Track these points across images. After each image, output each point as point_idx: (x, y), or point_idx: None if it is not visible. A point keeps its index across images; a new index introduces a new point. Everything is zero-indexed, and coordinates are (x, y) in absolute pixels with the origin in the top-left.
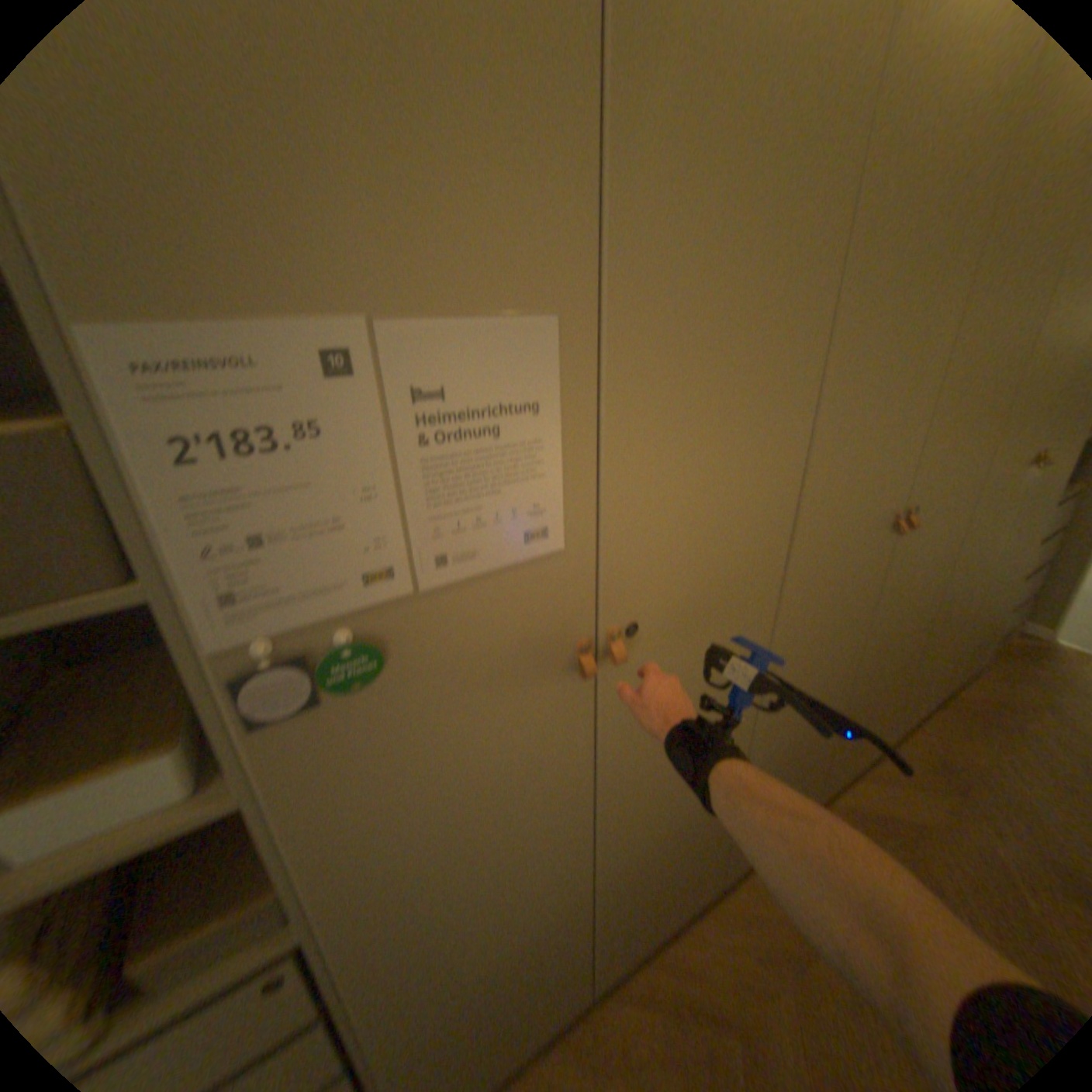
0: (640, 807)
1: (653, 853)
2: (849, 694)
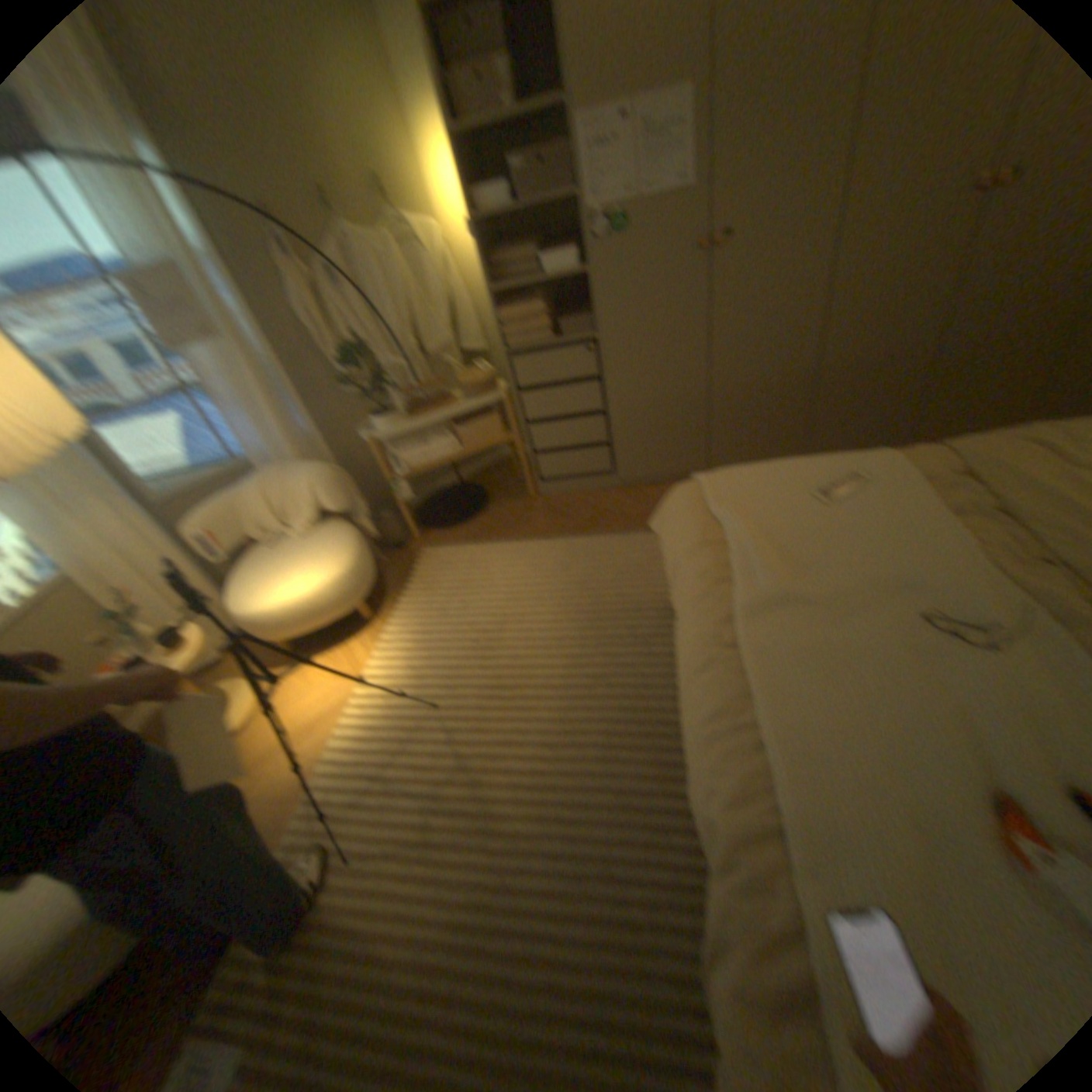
0: (736, 351)
1: (745, 389)
2: (935, 340)
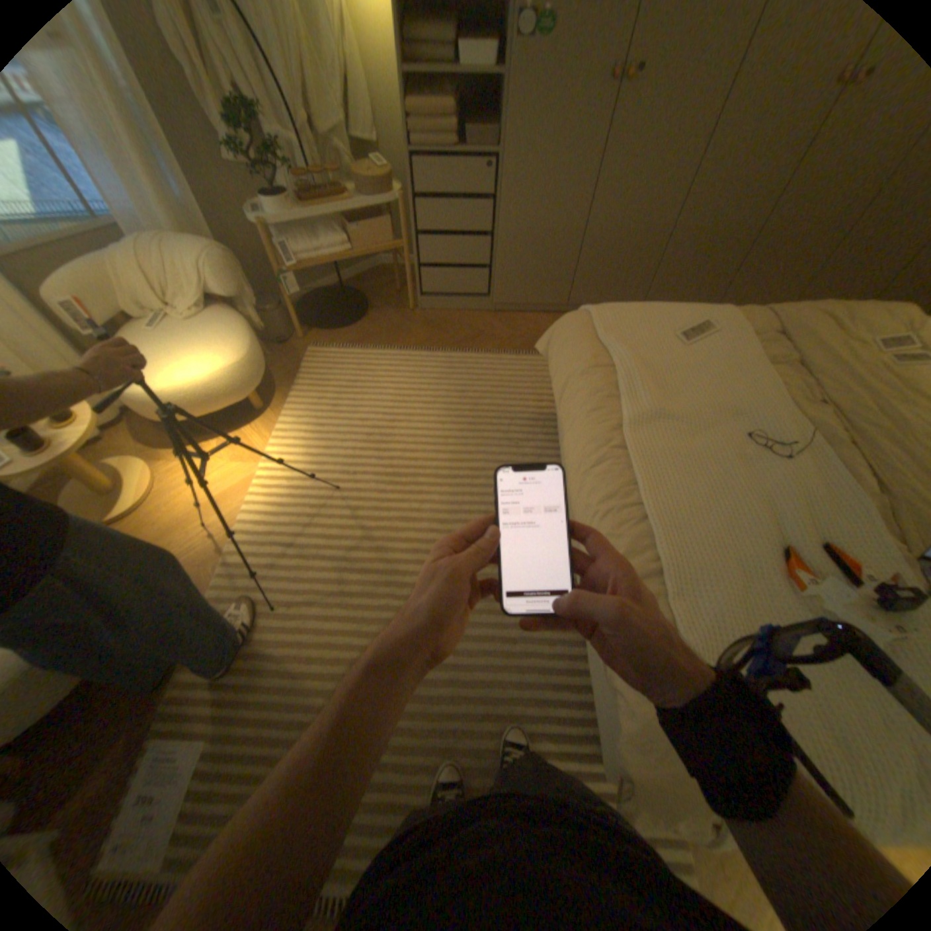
0: (615, 194)
1: (613, 234)
2: (762, 218)
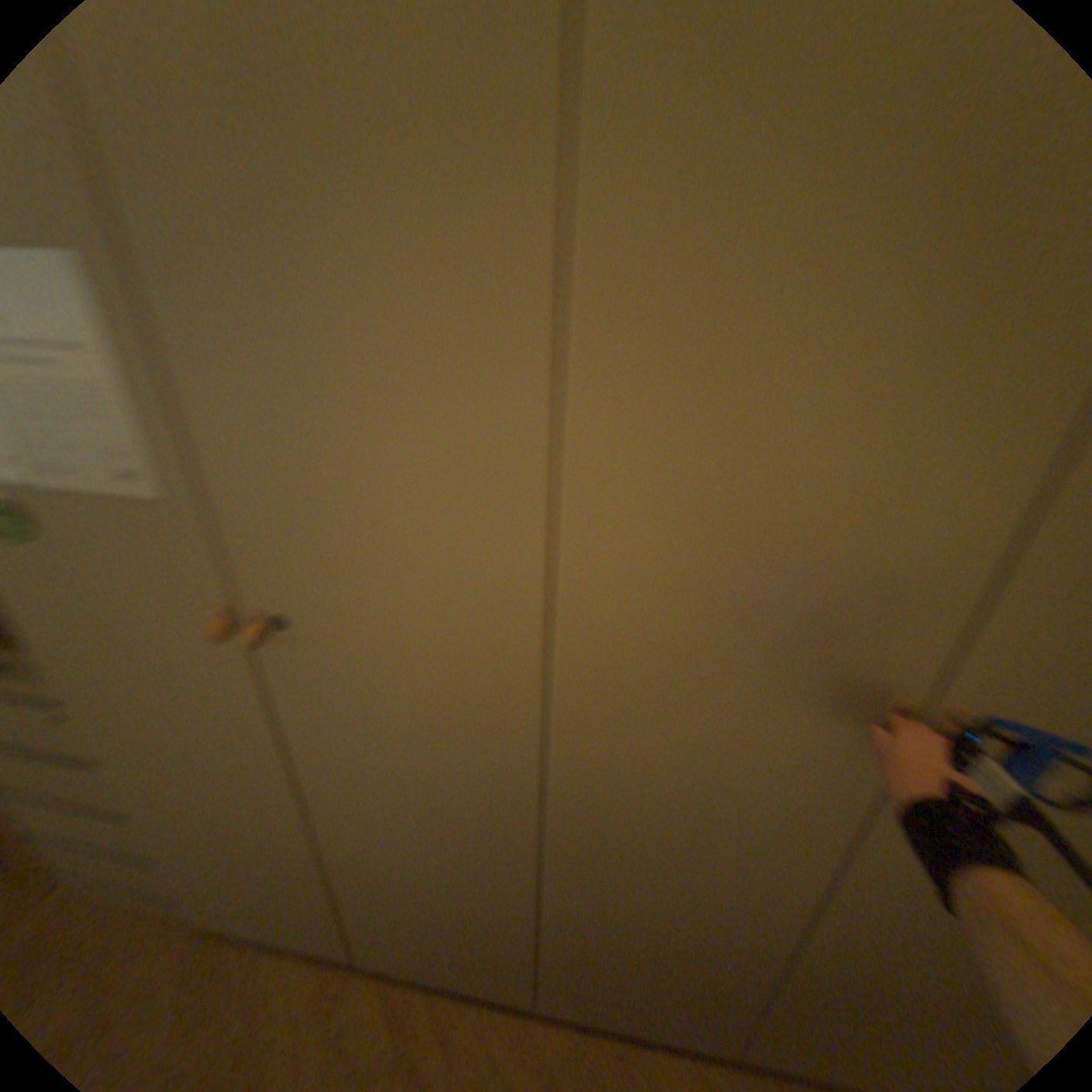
0: (353, 824)
1: (389, 886)
2: (789, 944)
